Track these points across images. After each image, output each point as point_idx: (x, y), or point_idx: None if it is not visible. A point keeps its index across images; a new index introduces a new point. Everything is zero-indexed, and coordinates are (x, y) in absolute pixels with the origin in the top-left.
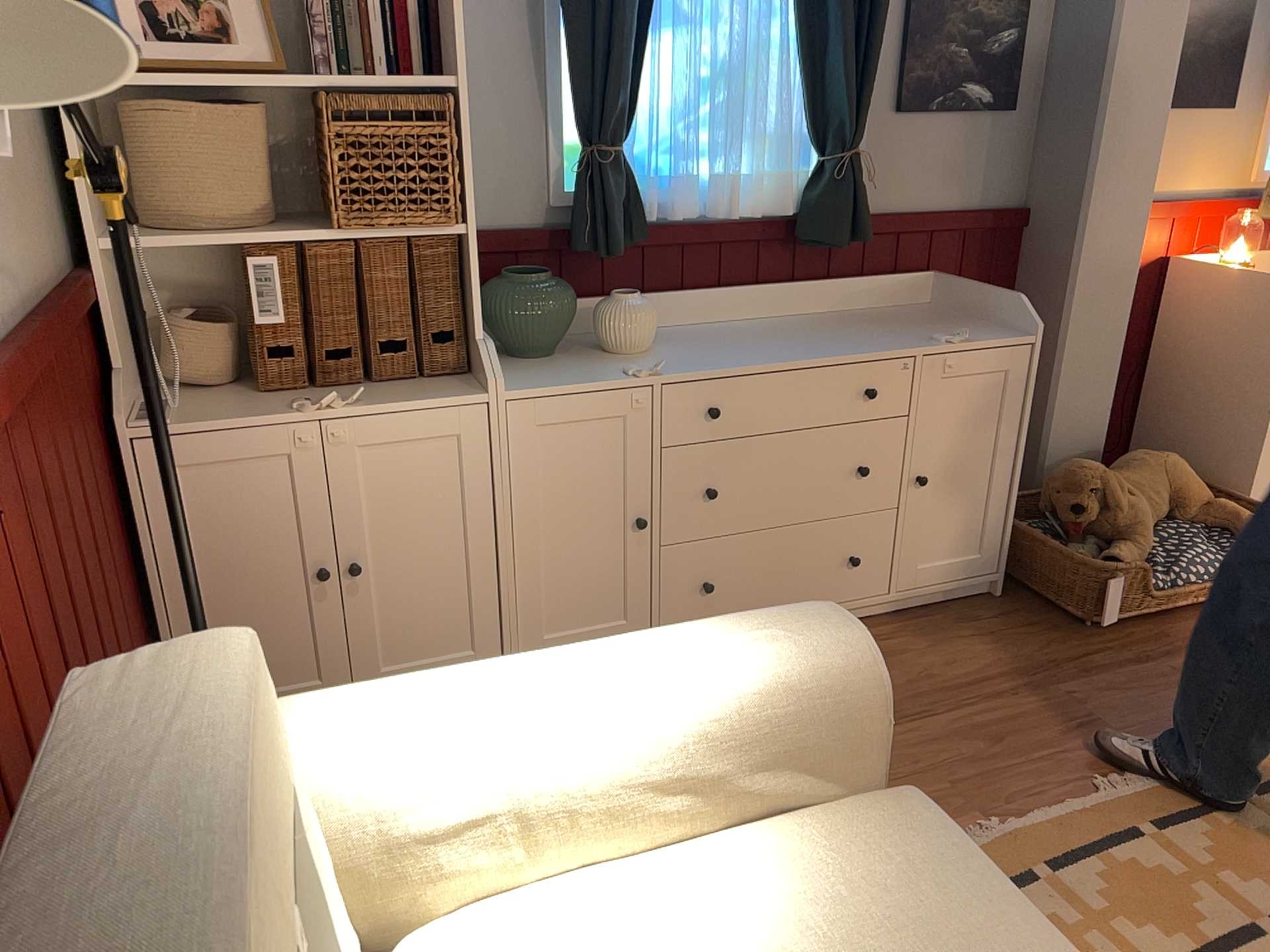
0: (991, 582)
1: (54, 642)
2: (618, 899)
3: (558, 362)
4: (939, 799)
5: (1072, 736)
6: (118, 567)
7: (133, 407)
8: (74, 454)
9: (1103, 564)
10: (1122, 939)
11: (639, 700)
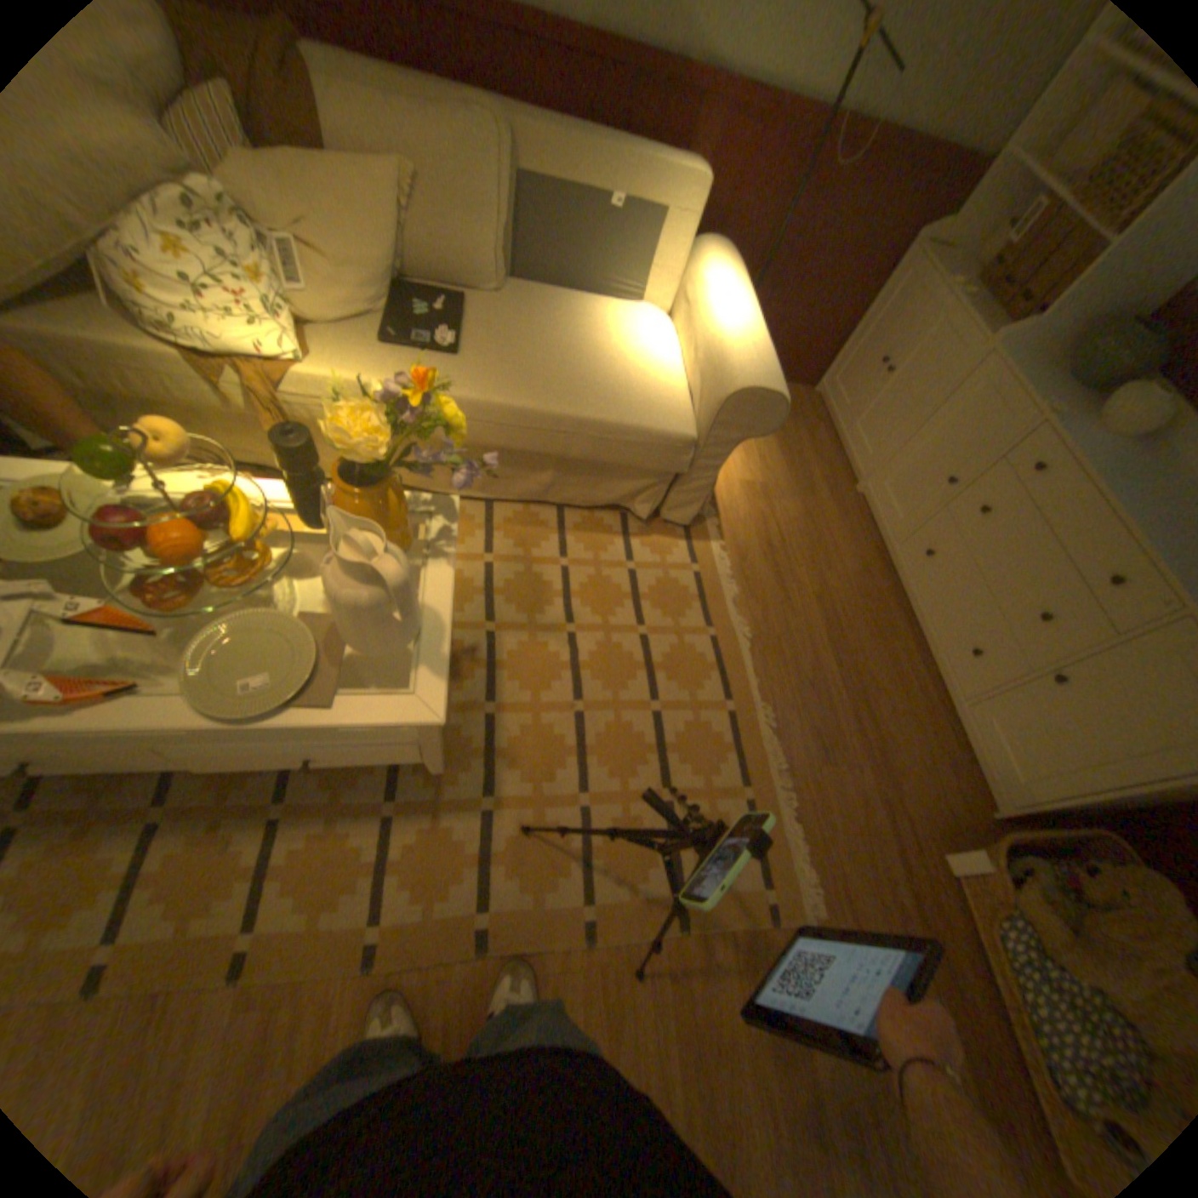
0: (1009, 817)
1: (775, 231)
2: (664, 351)
3: (1069, 388)
4: (767, 626)
5: (814, 736)
6: (856, 282)
7: (943, 243)
8: (871, 209)
9: (1019, 881)
10: (666, 638)
11: (722, 324)
